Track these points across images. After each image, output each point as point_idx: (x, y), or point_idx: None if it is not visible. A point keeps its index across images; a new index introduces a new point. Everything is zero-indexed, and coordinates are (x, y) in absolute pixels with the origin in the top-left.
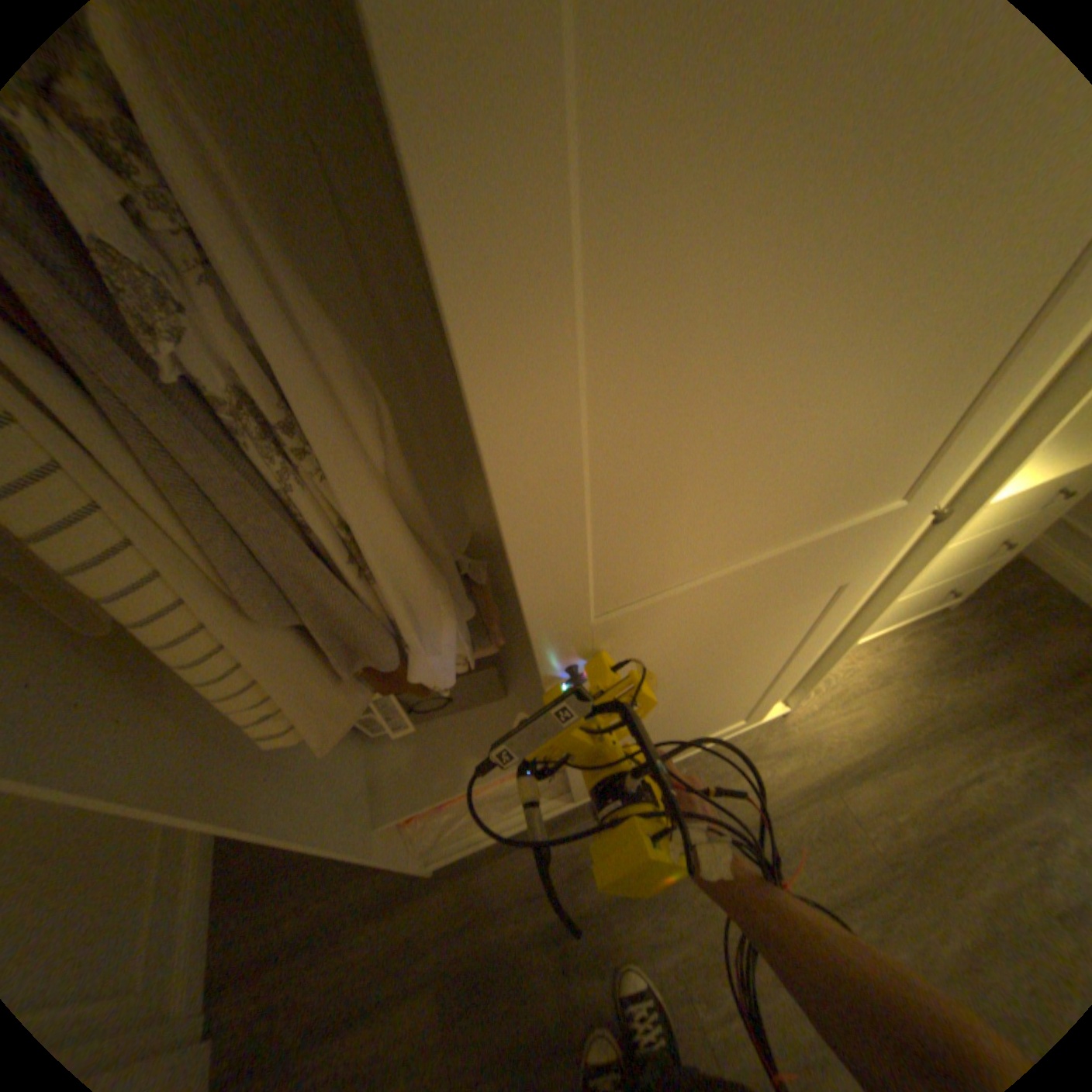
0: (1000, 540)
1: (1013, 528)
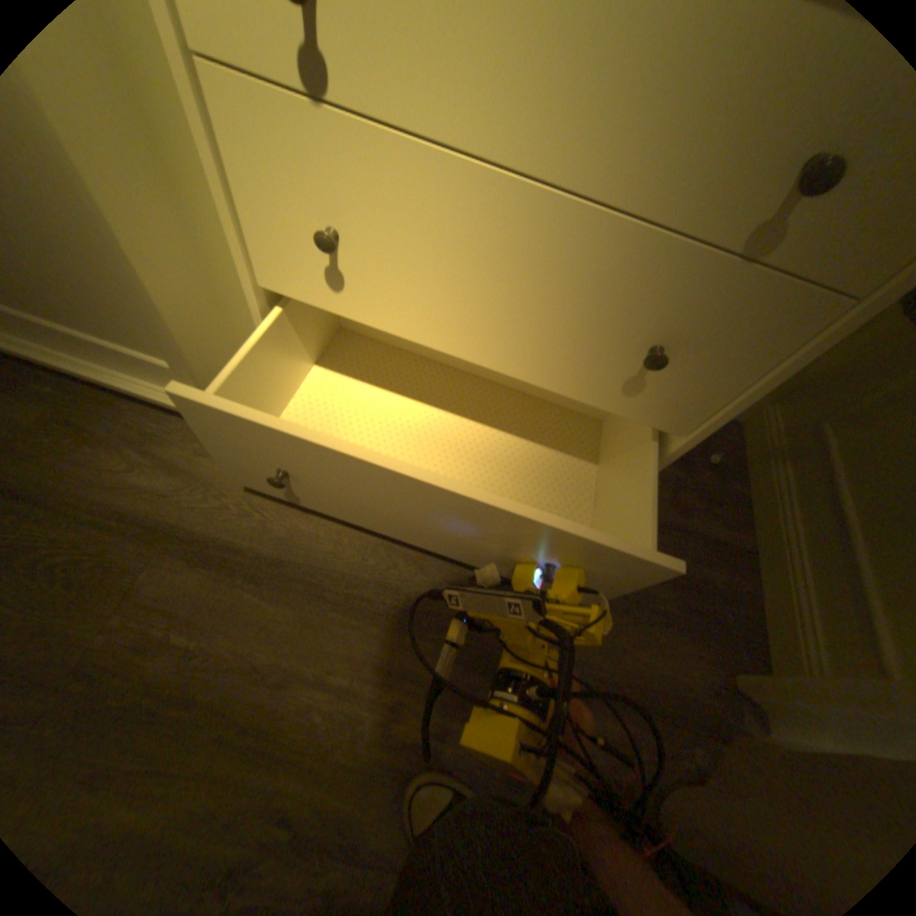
0: (643, 324)
1: (672, 287)
